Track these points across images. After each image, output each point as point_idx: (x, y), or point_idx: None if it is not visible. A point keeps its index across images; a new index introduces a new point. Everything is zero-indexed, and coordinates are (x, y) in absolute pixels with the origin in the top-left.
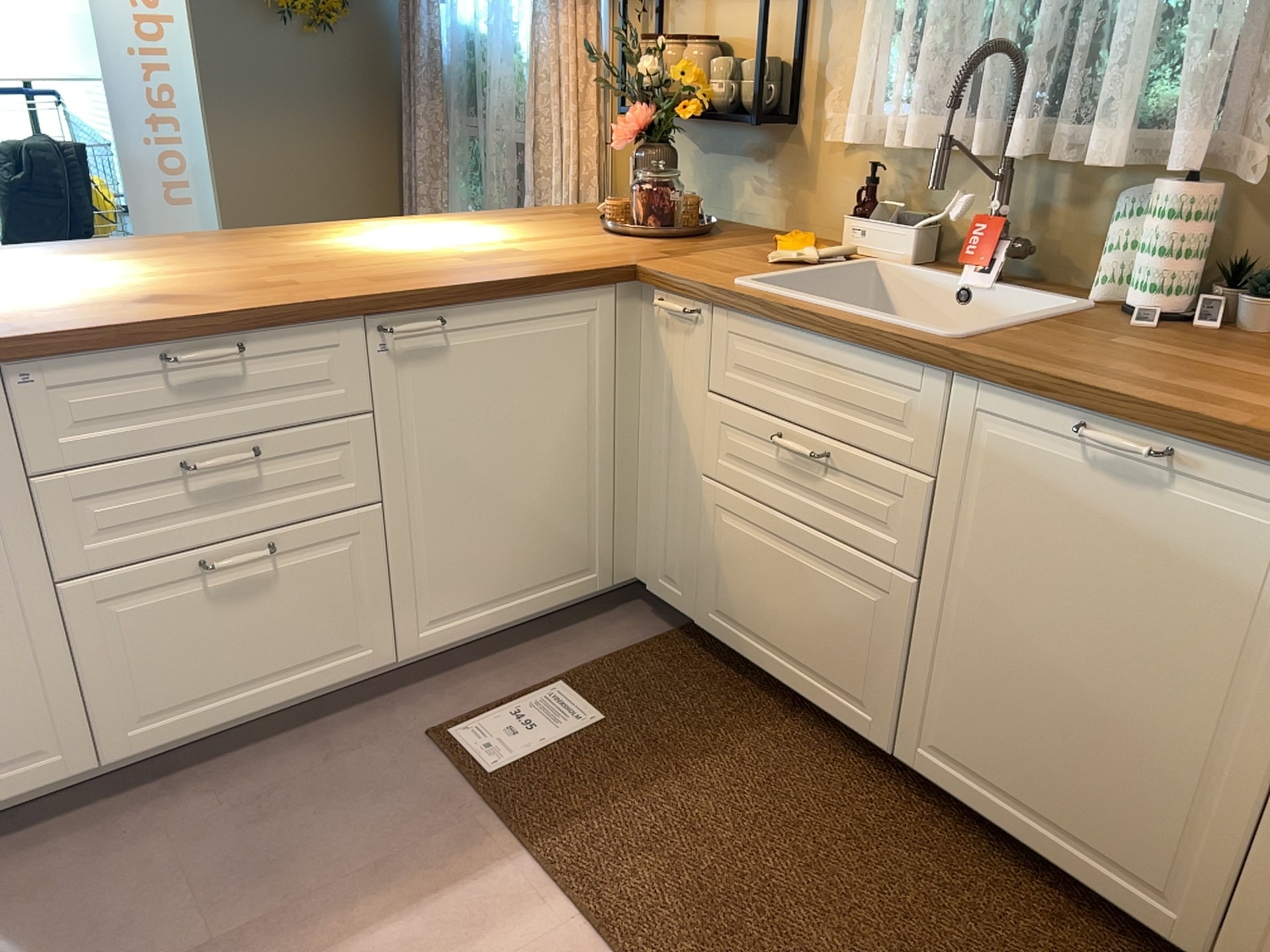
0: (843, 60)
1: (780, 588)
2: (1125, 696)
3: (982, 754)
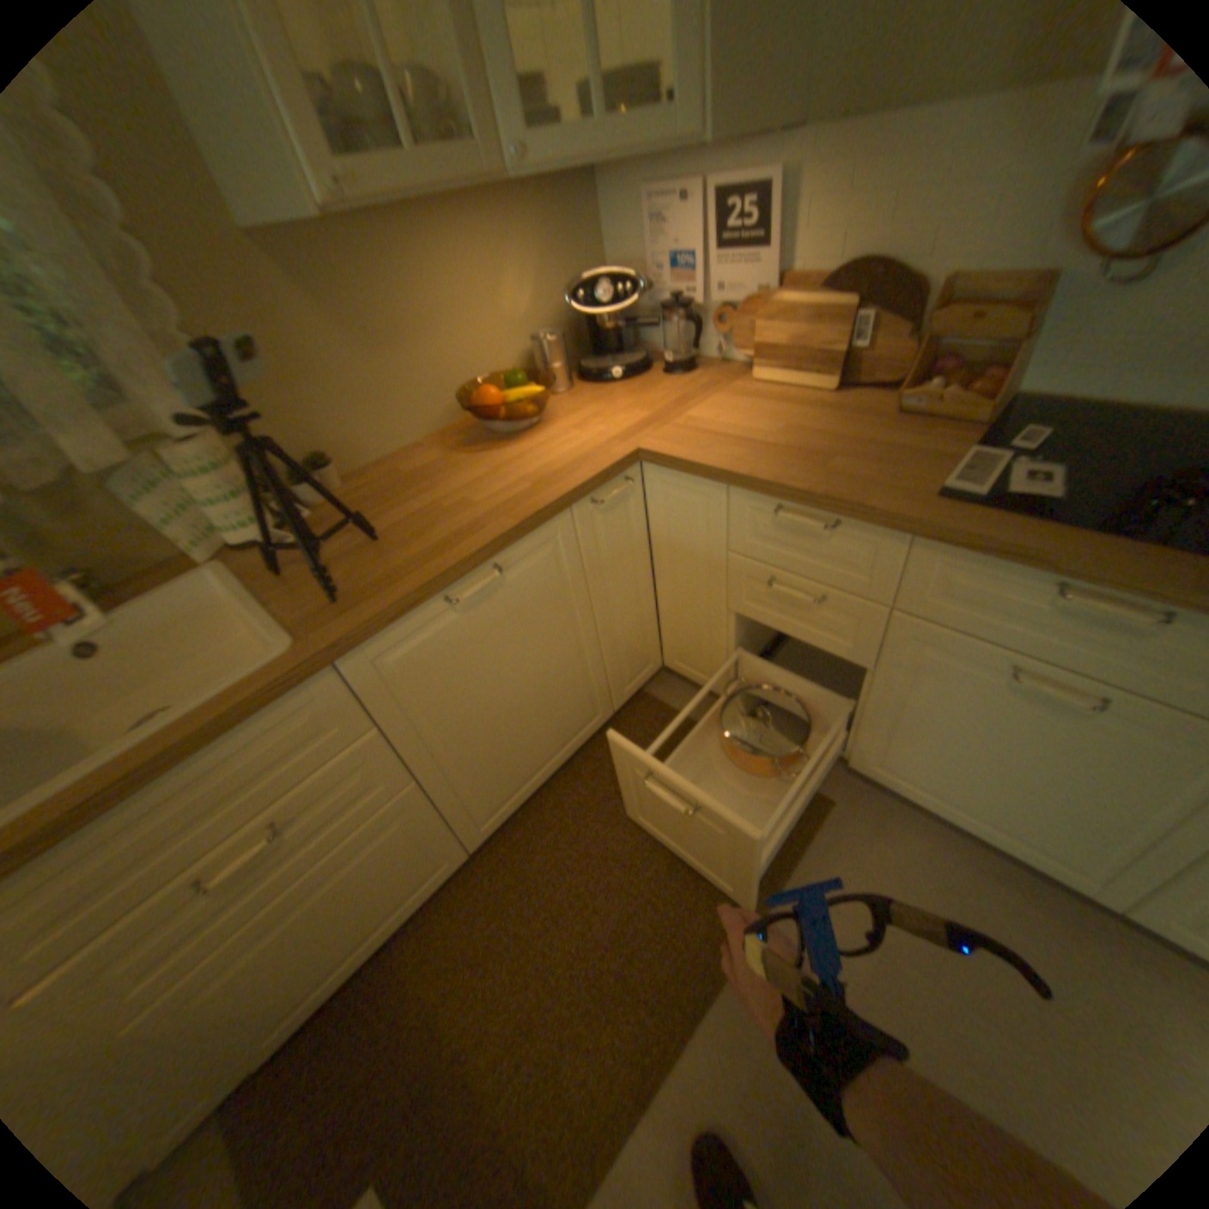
0: None
1: (317, 931)
2: (544, 678)
3: (509, 784)
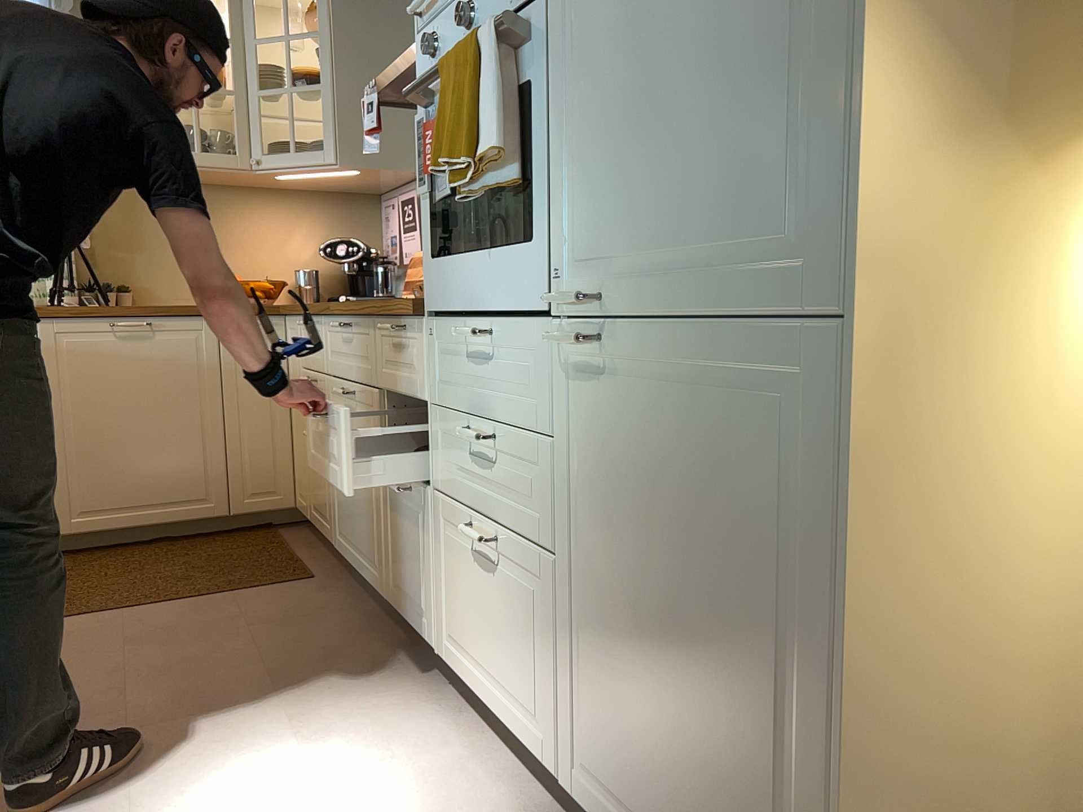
0: None
1: None
2: (165, 426)
3: (109, 497)
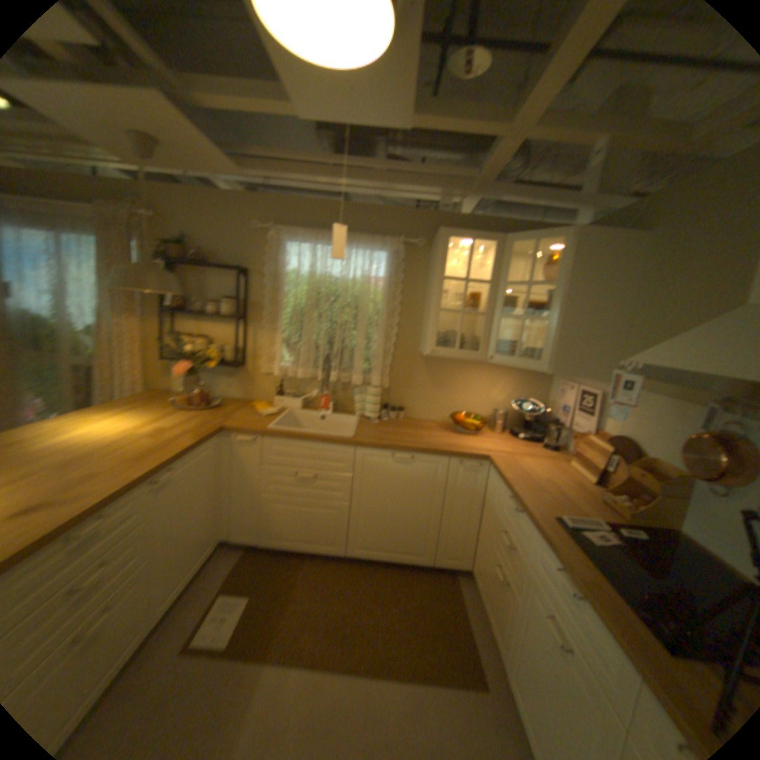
0: (263, 350)
1: (297, 523)
2: (408, 515)
3: (372, 545)
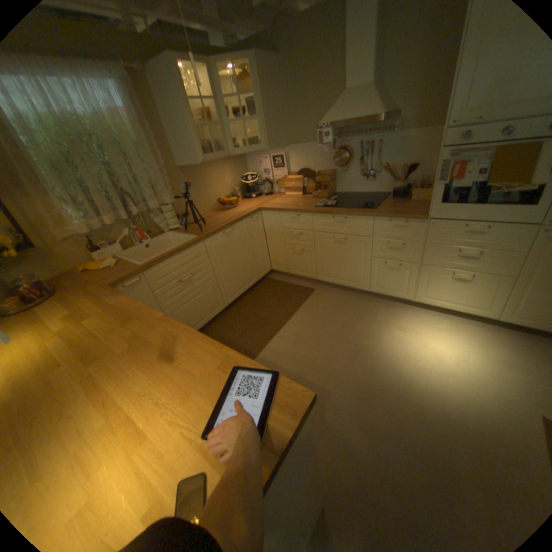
0: (45, 216)
1: (195, 309)
2: (242, 261)
3: (234, 289)
